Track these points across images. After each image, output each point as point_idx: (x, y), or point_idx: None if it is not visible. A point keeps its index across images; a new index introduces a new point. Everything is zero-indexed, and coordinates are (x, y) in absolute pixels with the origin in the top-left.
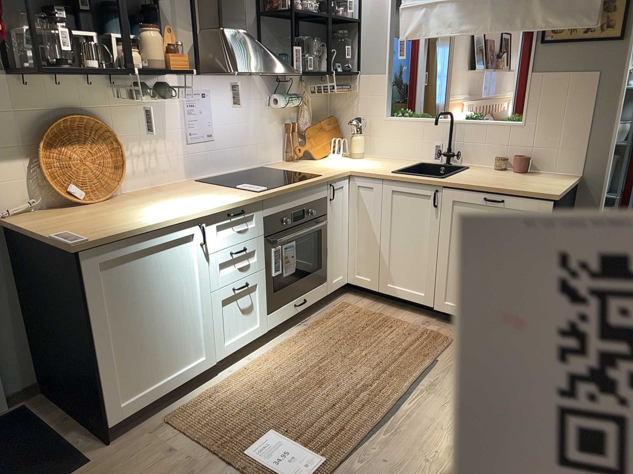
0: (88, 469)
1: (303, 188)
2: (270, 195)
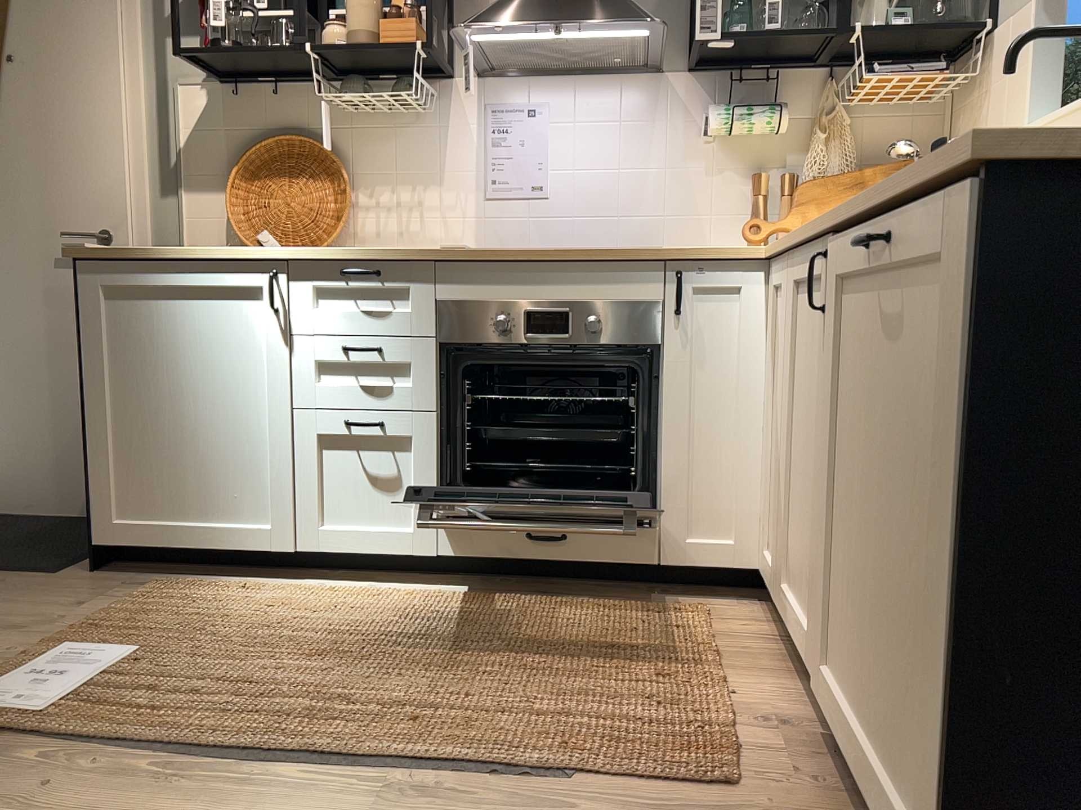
0: (38, 577)
1: (567, 262)
2: (452, 255)
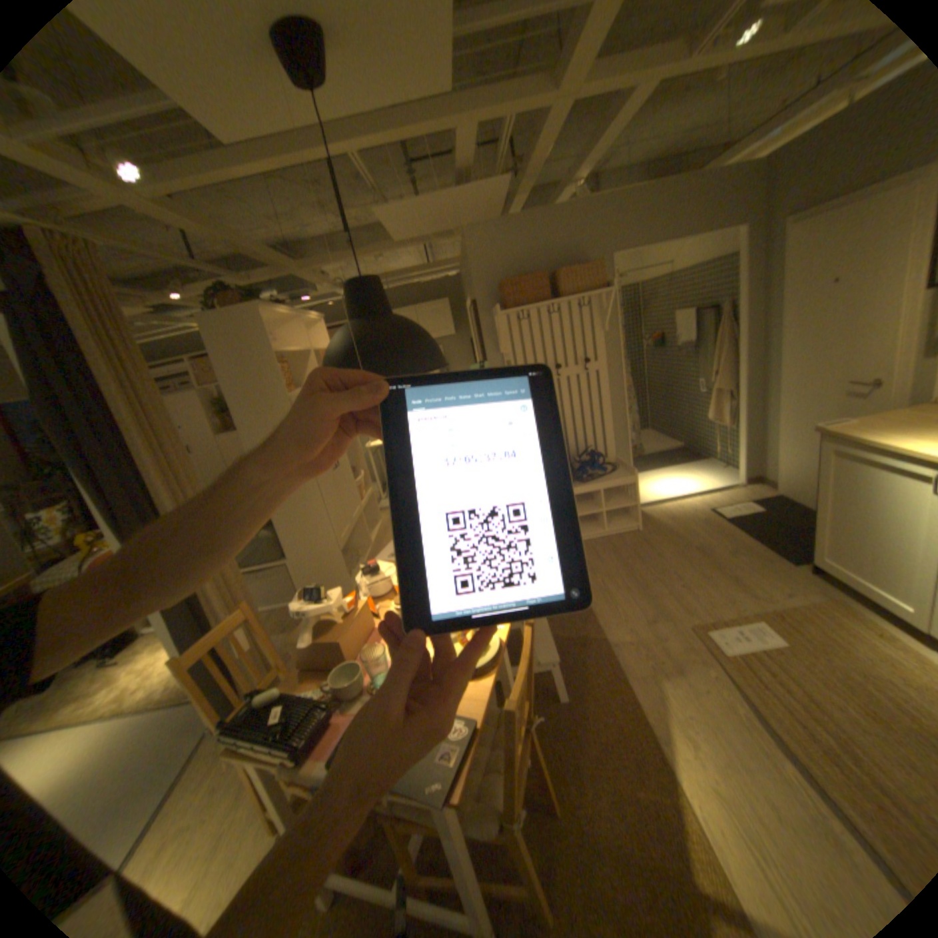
0: (788, 565)
1: None
2: None
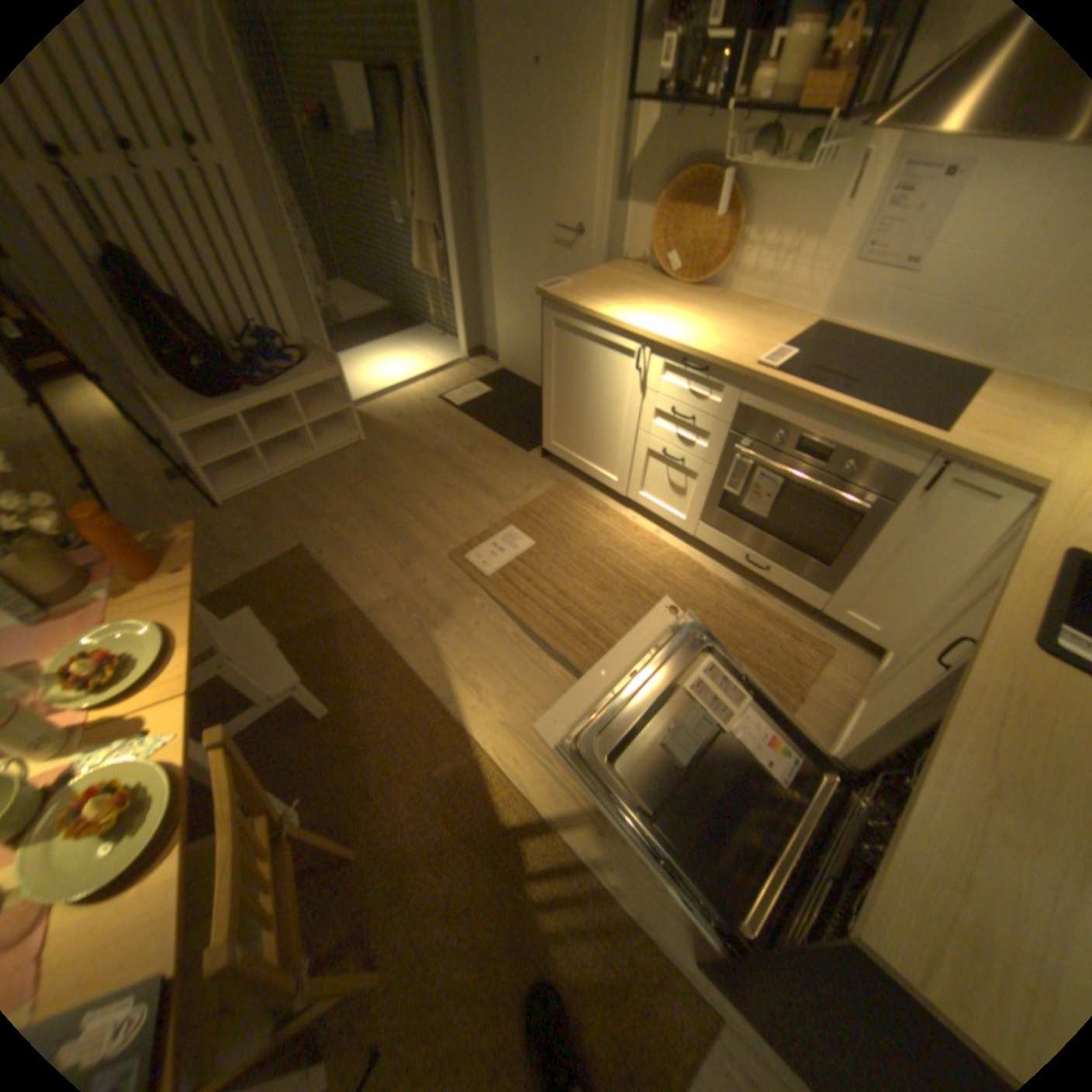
0: (521, 453)
1: (847, 416)
2: (760, 378)
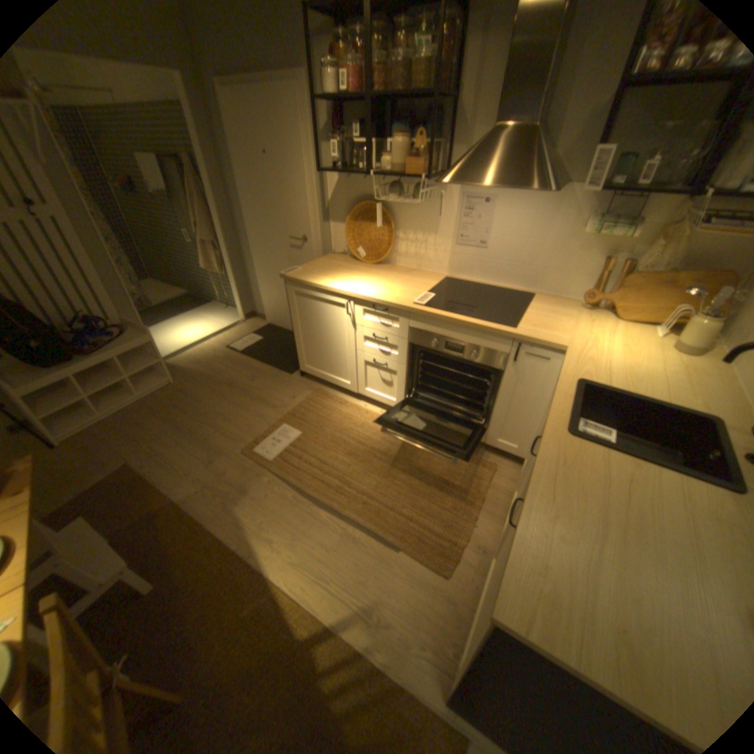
0: (286, 375)
1: (465, 326)
2: (415, 311)
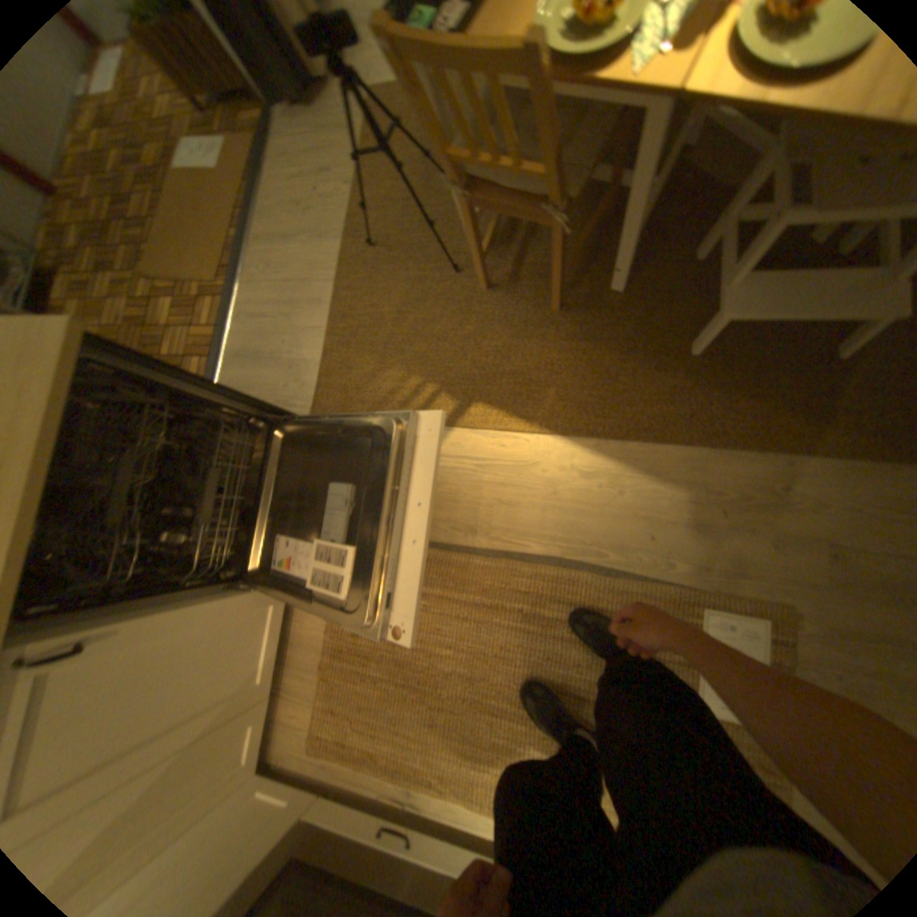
0: None
1: None
2: None
